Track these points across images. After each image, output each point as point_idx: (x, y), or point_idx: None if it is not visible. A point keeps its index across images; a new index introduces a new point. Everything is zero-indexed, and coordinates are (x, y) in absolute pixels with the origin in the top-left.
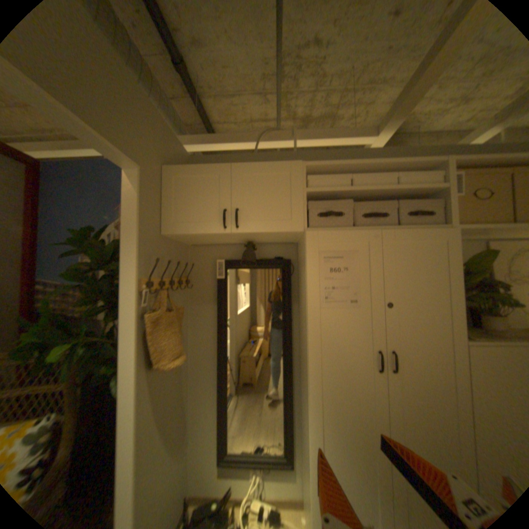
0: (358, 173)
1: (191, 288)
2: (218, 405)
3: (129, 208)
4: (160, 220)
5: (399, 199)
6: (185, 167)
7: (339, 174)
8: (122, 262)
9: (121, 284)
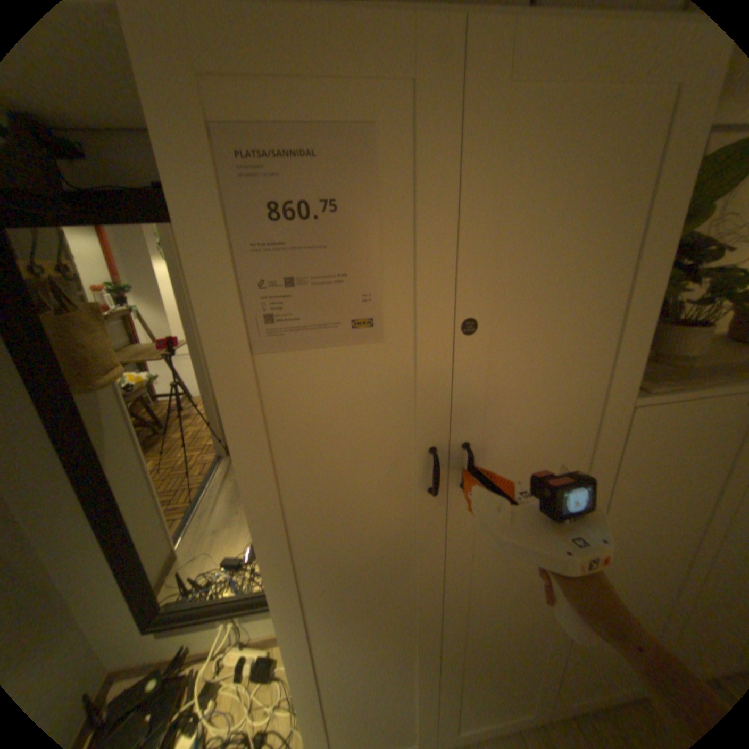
0: None
1: None
2: (109, 548)
3: None
4: None
5: None
6: None
7: None
8: None
9: None
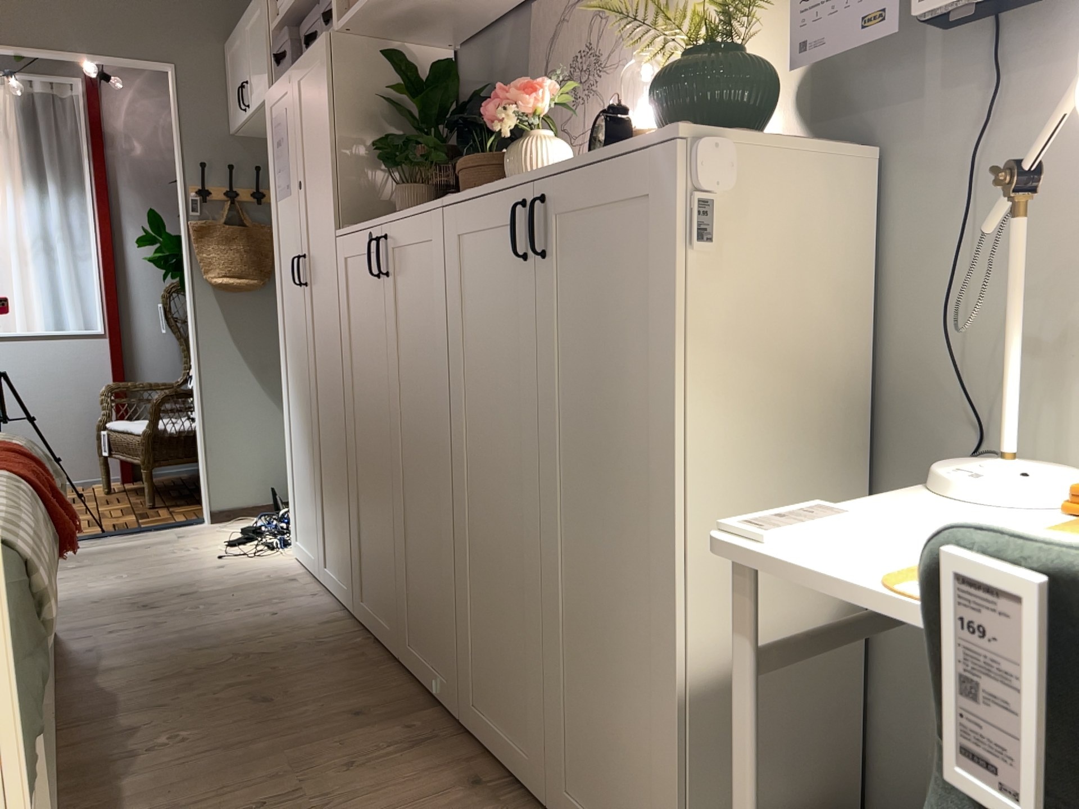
0: None
1: None
2: None
3: (172, 111)
4: (226, 114)
5: None
6: (230, 36)
7: None
8: (176, 169)
9: (178, 191)
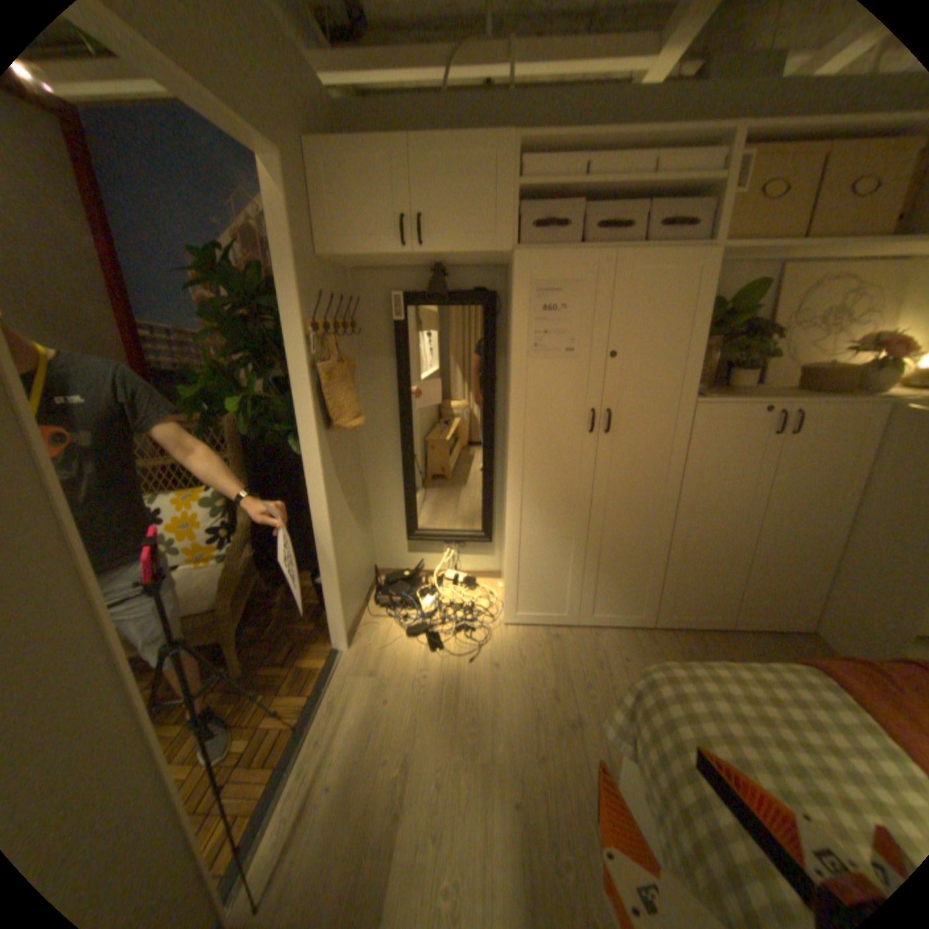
0: (603, 149)
1: (359, 335)
2: (406, 479)
3: (277, 219)
4: (313, 233)
5: (661, 195)
6: (339, 140)
7: (575, 149)
8: (281, 298)
9: (286, 326)
